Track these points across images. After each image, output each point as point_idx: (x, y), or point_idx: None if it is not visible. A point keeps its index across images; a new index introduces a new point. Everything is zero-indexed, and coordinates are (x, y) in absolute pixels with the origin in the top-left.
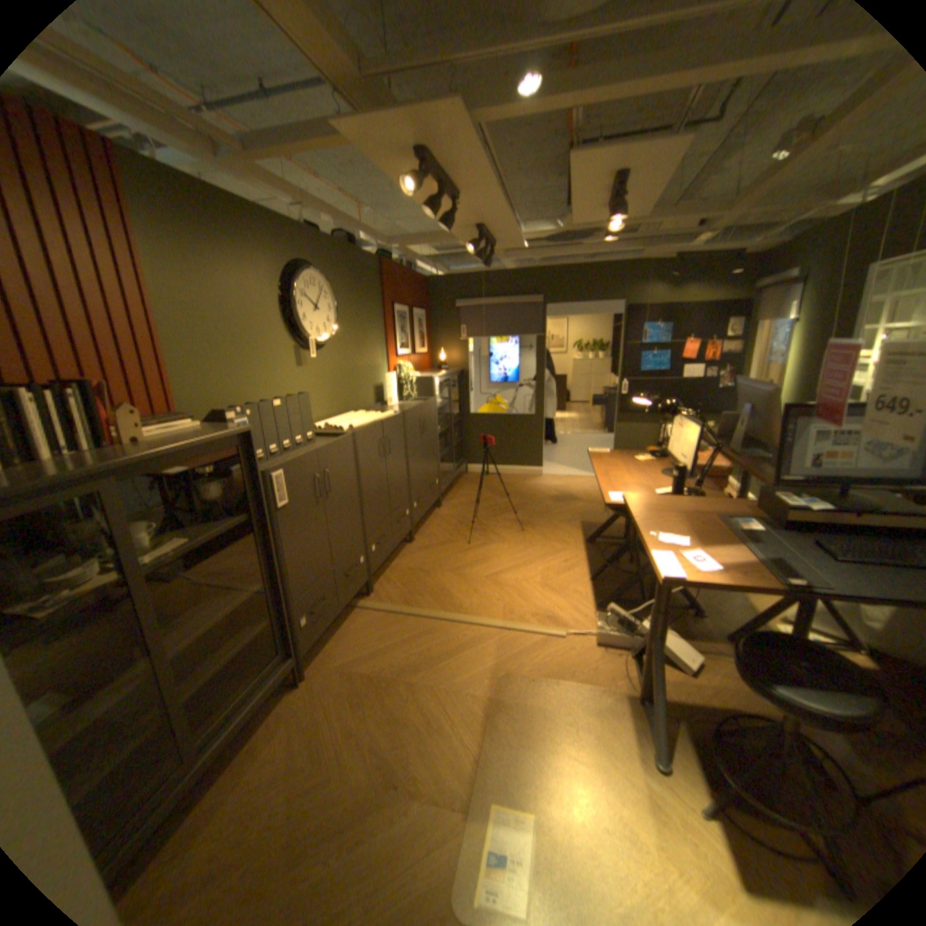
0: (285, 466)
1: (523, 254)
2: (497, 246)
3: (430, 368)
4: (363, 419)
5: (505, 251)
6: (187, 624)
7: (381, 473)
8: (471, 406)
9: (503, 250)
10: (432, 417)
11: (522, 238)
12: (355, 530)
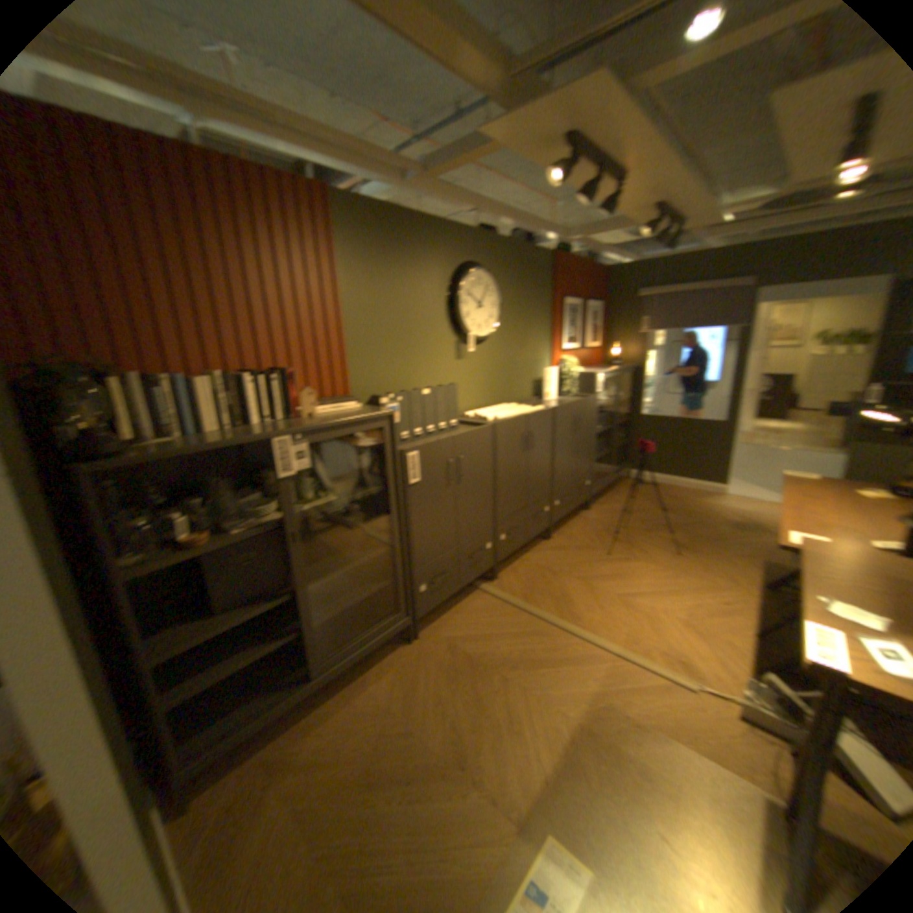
0: (419, 450)
1: (732, 229)
2: (693, 224)
3: (600, 363)
4: (508, 413)
5: (706, 228)
6: (328, 565)
7: (518, 467)
8: (643, 406)
9: (703, 227)
10: (589, 416)
11: (724, 210)
12: (483, 517)
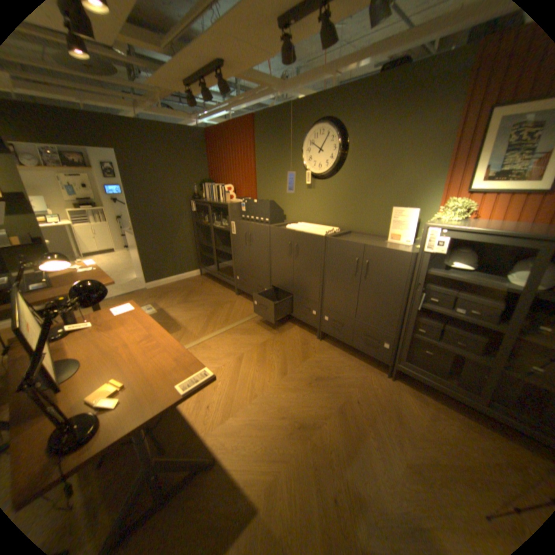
0: (235, 222)
1: None
2: None
3: None
4: (303, 228)
5: None
6: (226, 248)
7: (286, 262)
8: None
9: None
10: (396, 272)
11: None
12: (263, 273)
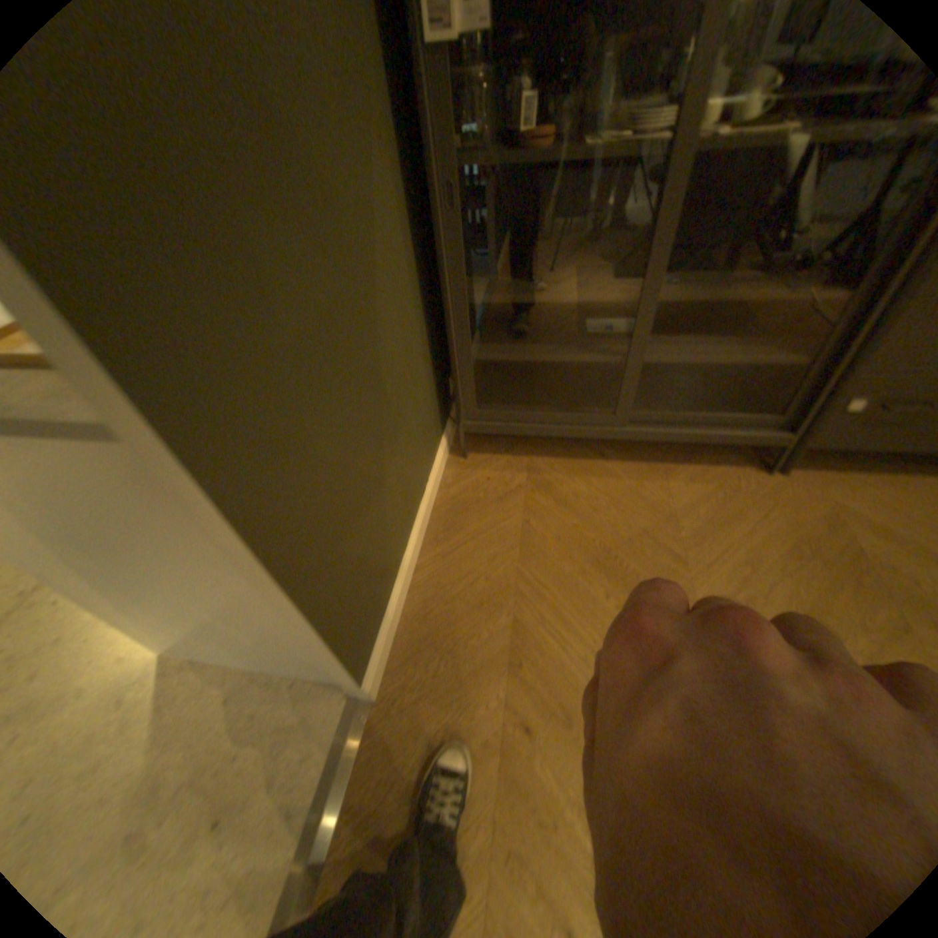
0: None
1: None
2: None
3: None
4: None
5: None
6: (713, 281)
7: None
8: None
9: None
10: None
11: None
12: None
